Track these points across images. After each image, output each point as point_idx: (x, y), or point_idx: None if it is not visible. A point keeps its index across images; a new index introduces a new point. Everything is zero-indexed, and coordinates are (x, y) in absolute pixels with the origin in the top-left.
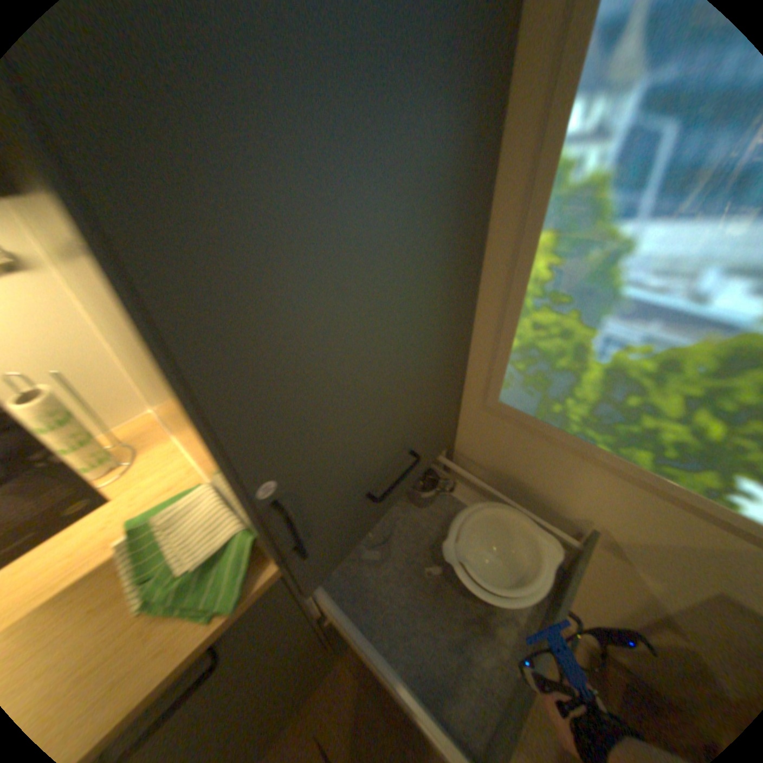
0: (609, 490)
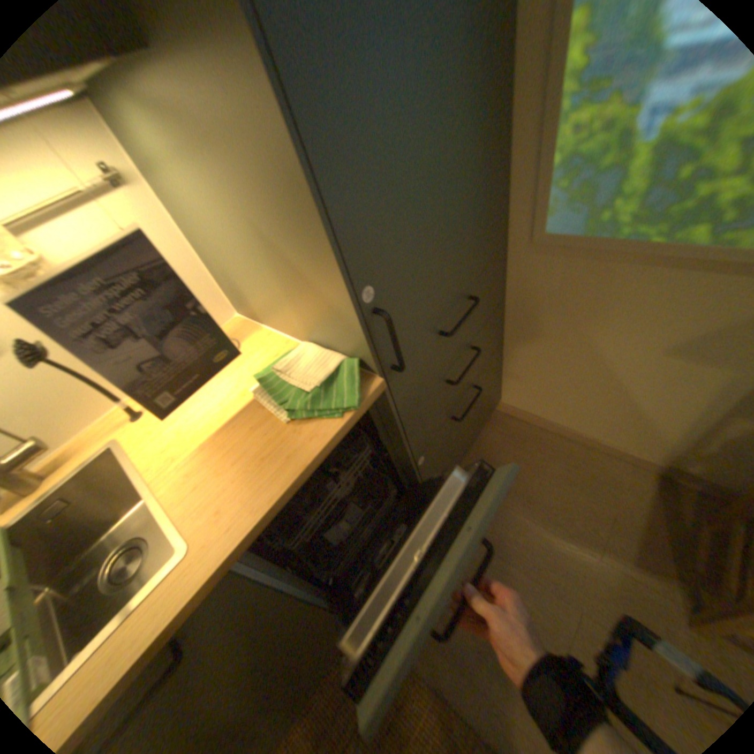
0: (666, 288)
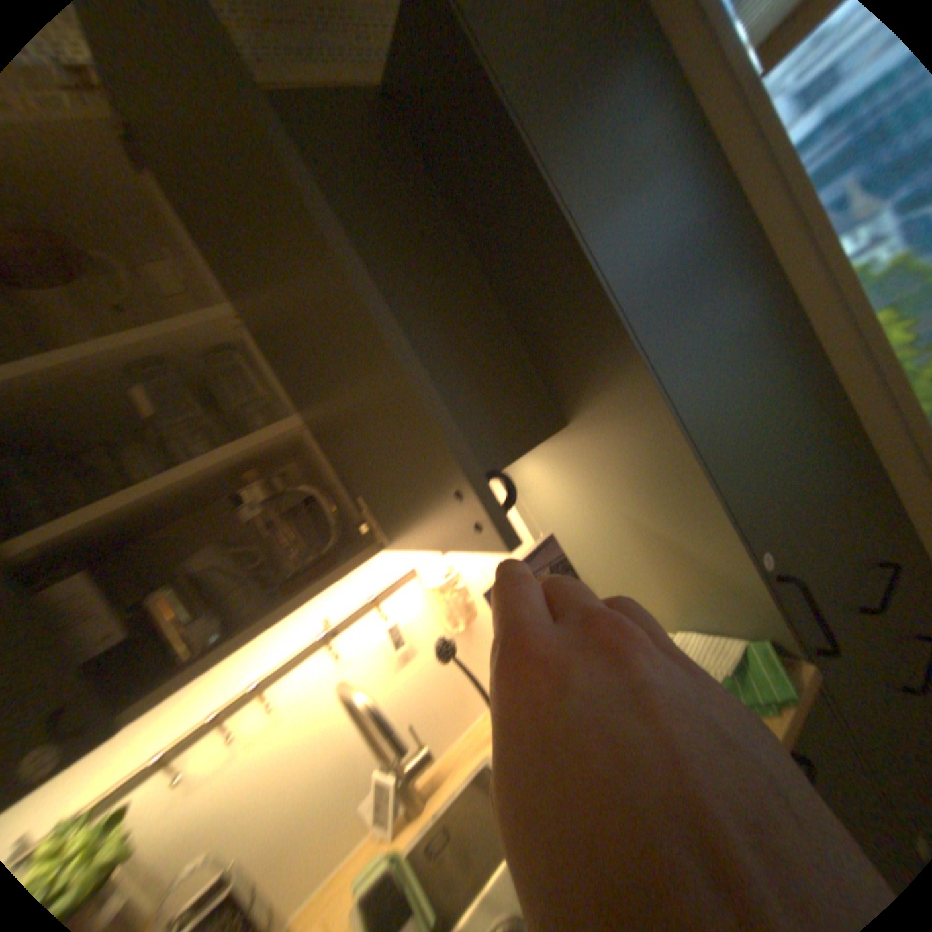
0: None
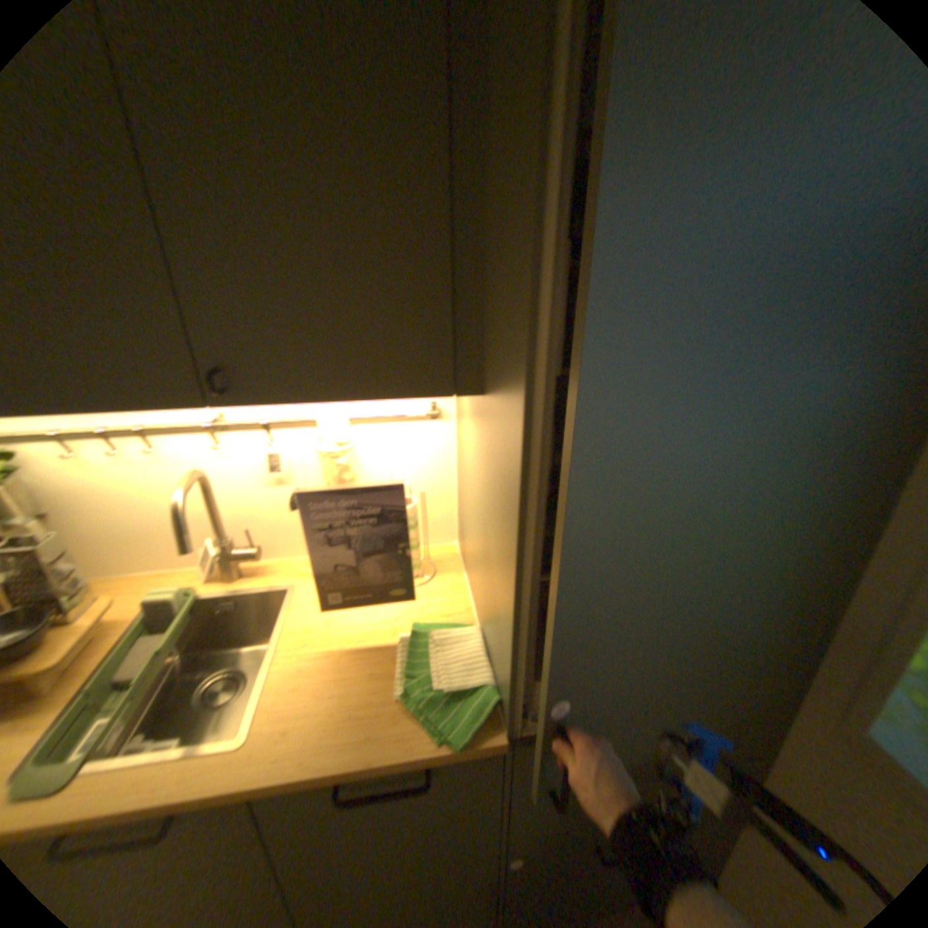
0: None
